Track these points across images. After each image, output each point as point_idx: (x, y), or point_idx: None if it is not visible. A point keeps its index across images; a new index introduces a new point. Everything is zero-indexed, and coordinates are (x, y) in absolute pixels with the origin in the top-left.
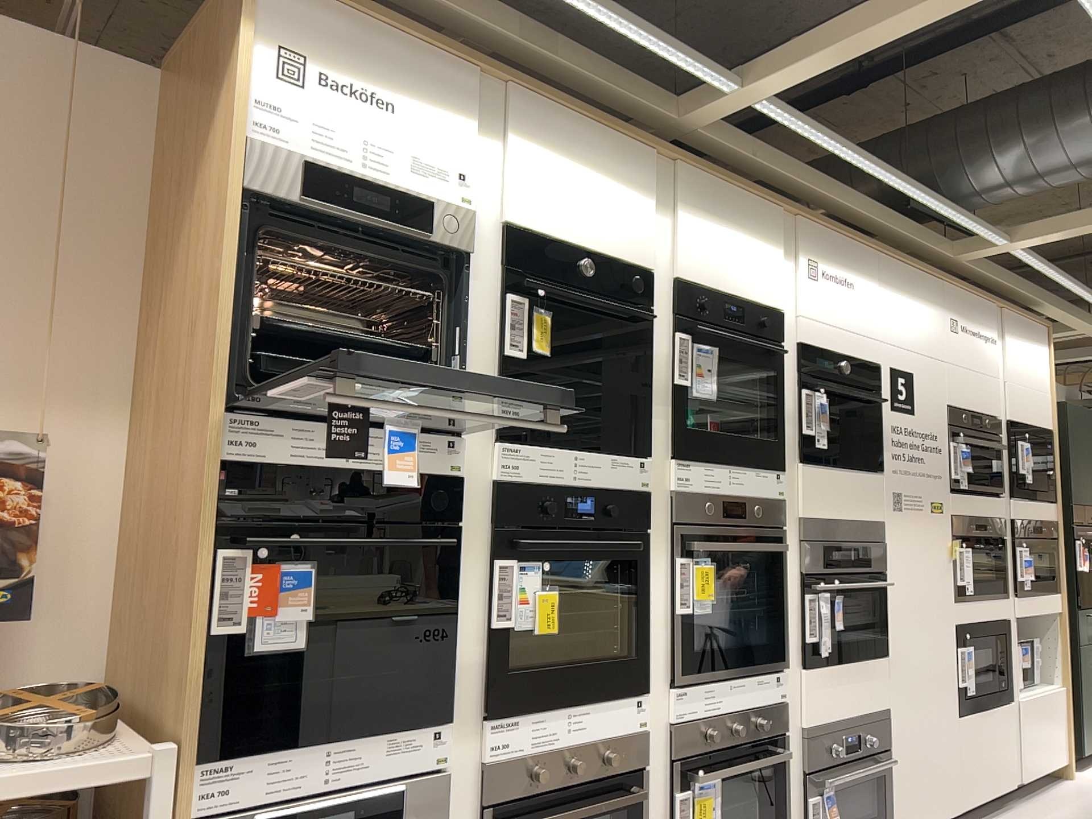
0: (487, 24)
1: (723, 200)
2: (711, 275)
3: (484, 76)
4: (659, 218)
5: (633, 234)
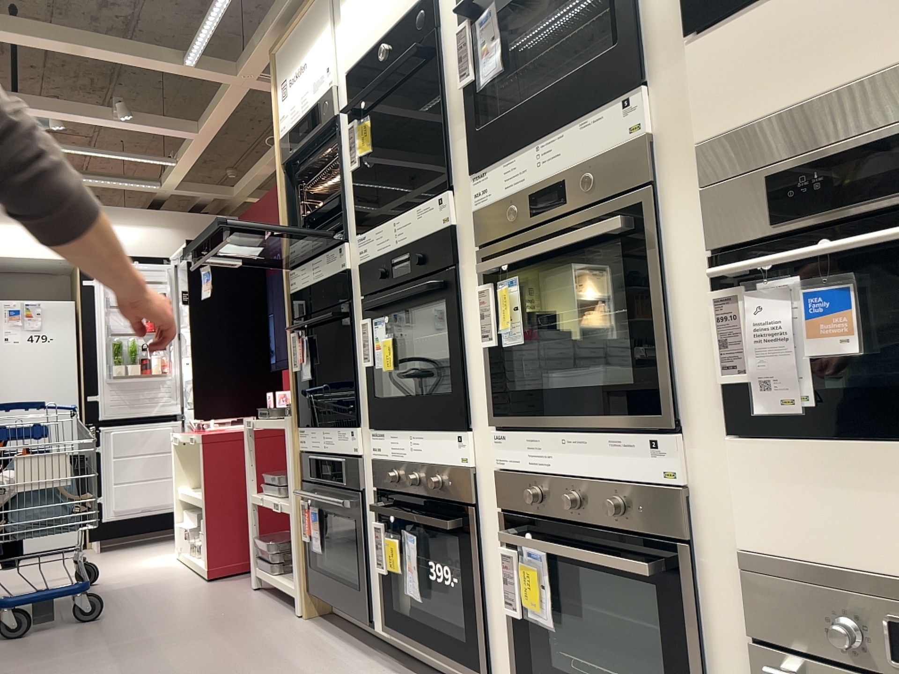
0: None
1: None
2: None
3: None
4: None
5: None
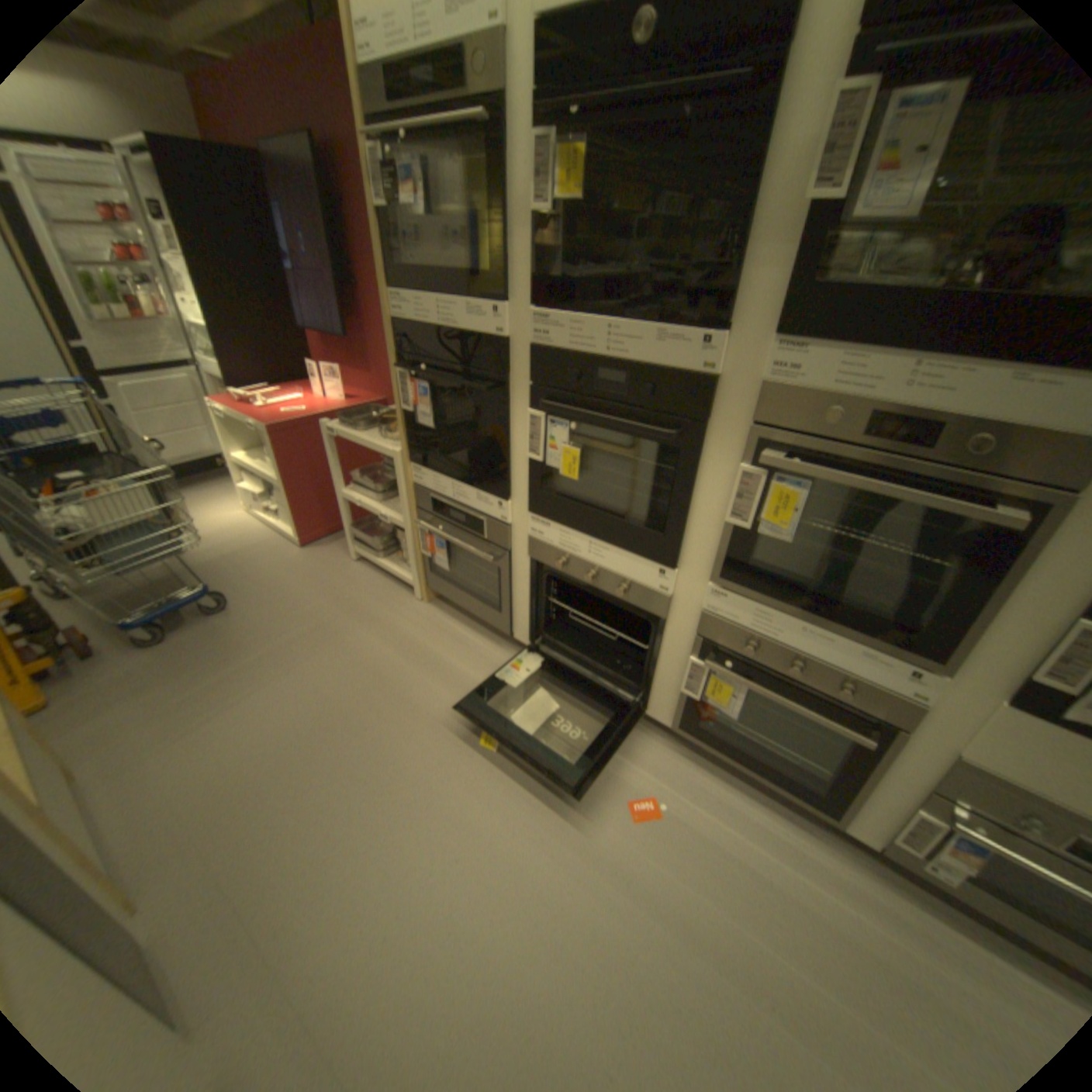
0: None
1: None
2: None
3: None
4: None
5: None
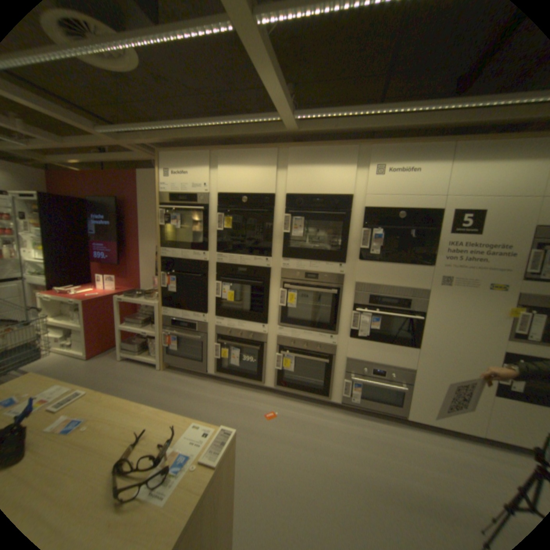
0: (208, 132)
1: (319, 151)
2: (308, 188)
3: (207, 150)
4: (282, 171)
5: (266, 182)
